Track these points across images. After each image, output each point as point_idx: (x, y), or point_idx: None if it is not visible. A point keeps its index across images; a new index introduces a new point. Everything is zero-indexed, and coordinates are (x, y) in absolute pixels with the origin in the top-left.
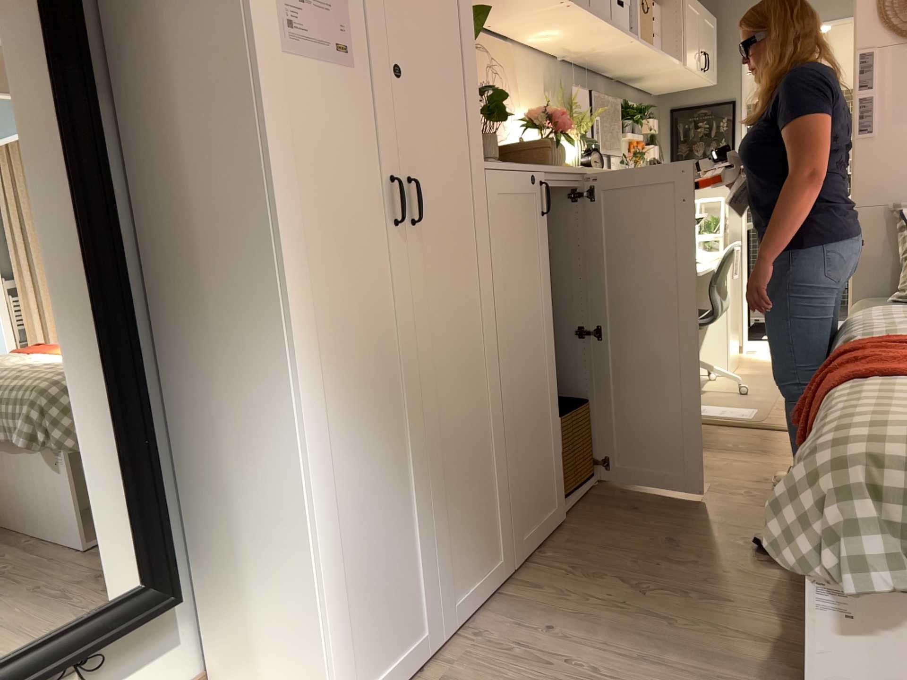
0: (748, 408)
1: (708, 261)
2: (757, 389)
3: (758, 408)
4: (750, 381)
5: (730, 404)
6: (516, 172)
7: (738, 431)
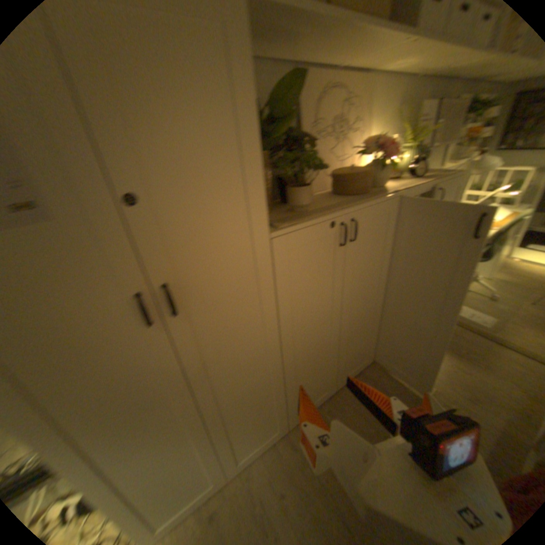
0: (491, 317)
1: (499, 222)
2: (504, 298)
3: (498, 318)
4: (502, 288)
5: (480, 309)
6: (312, 227)
7: (475, 339)
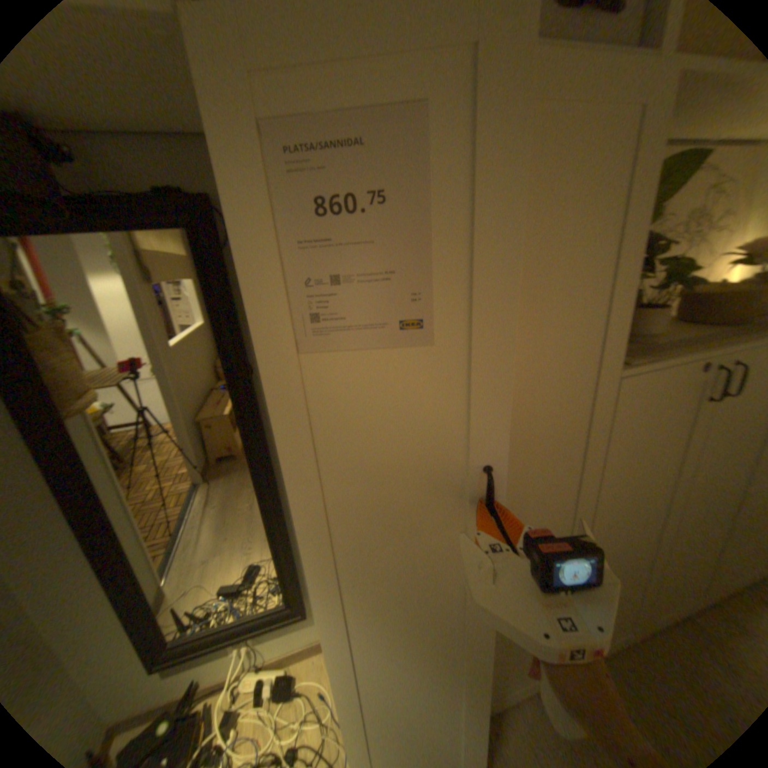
0: None
1: None
2: None
3: None
4: None
5: None
6: (679, 368)
7: None
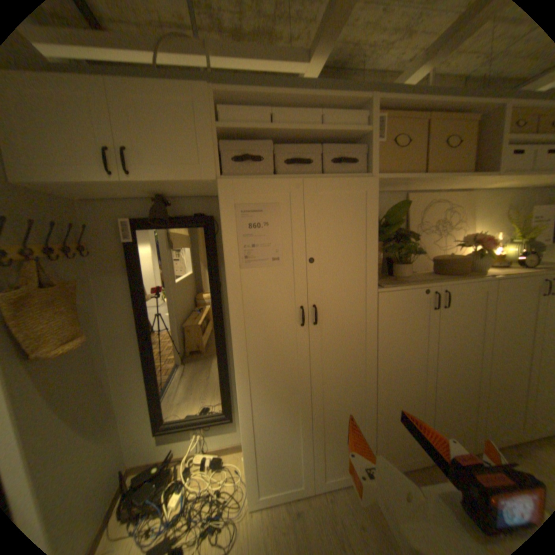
0: None
1: None
2: None
3: None
4: None
5: None
6: (409, 291)
7: None
